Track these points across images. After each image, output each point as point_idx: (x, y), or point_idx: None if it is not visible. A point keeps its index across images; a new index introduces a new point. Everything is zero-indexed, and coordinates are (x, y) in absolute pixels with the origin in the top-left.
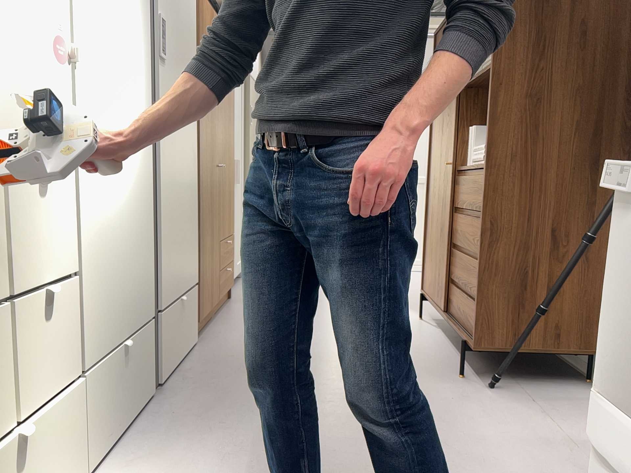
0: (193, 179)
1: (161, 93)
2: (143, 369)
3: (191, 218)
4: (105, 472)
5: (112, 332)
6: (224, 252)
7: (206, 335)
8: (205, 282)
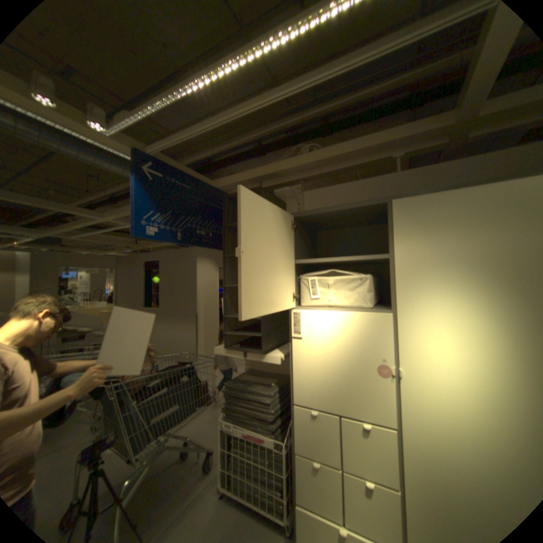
0: None
1: None
2: None
3: None
4: None
5: None
6: None
7: None
8: None
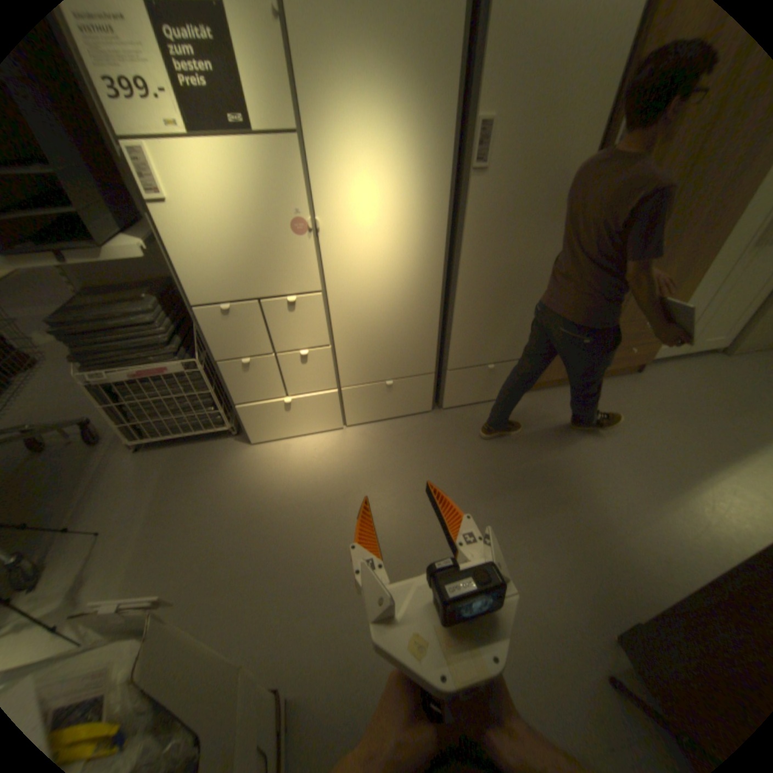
0: (549, 272)
1: (476, 205)
2: (416, 397)
3: (532, 308)
4: (359, 429)
5: (375, 374)
6: (633, 334)
7: (541, 395)
8: (557, 357)
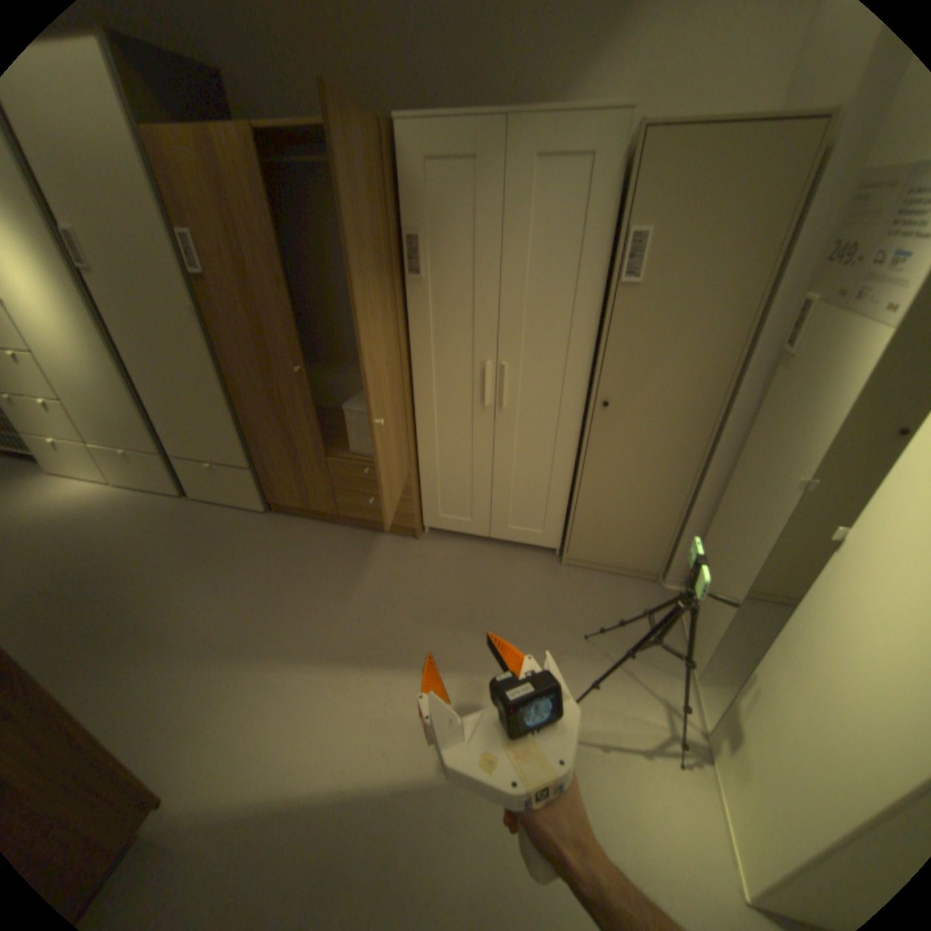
0: (205, 377)
1: (101, 301)
2: (155, 476)
3: (212, 411)
4: (116, 491)
5: (107, 440)
6: (358, 477)
7: (286, 520)
8: (279, 479)
